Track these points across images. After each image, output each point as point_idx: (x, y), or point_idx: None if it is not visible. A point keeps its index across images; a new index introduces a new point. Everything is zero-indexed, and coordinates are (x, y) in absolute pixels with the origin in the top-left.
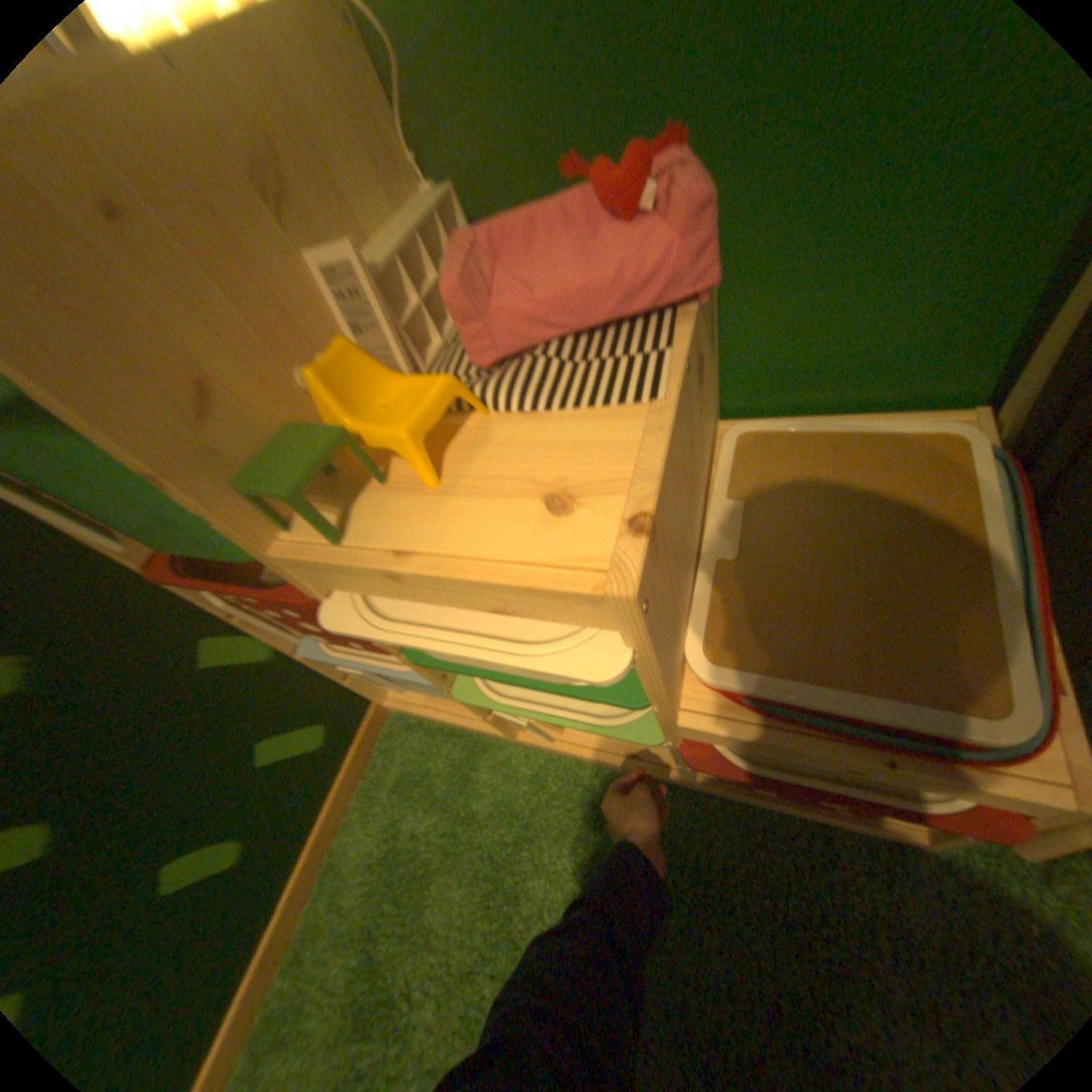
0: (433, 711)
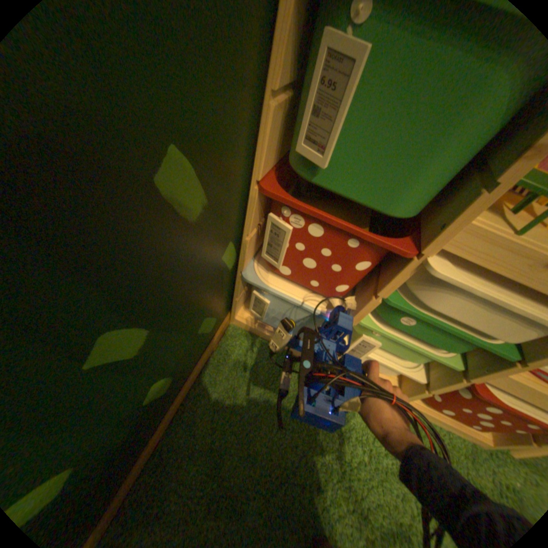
0: (266, 331)
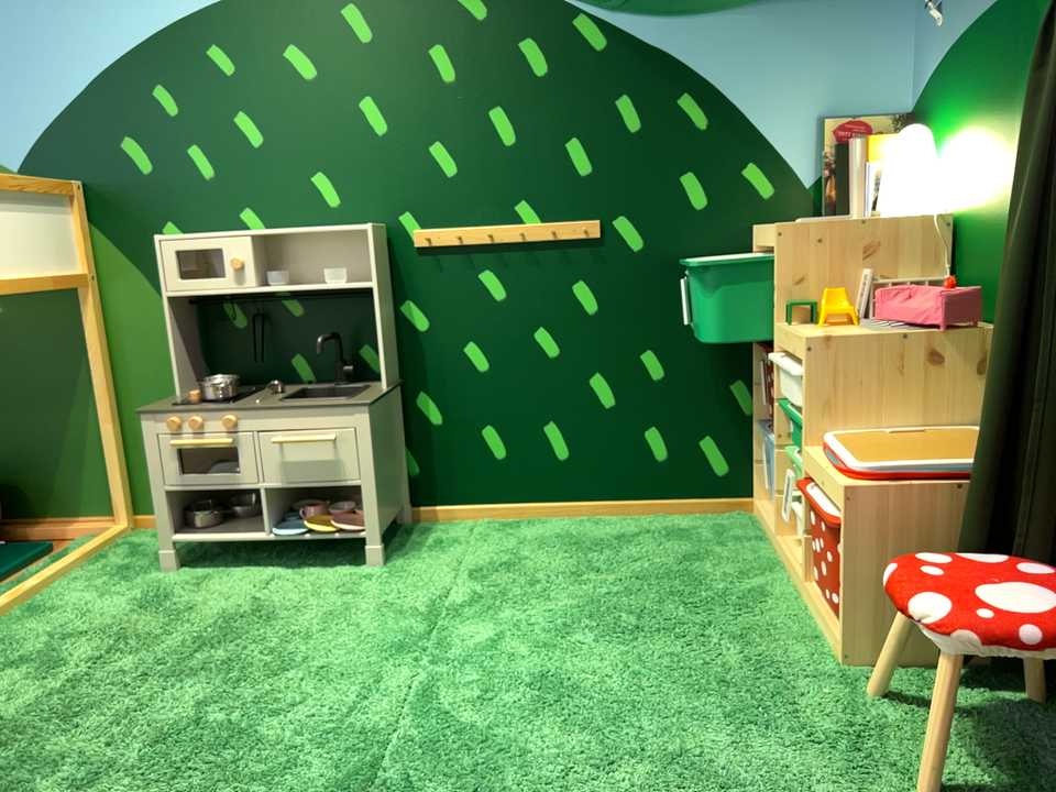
0: (764, 515)
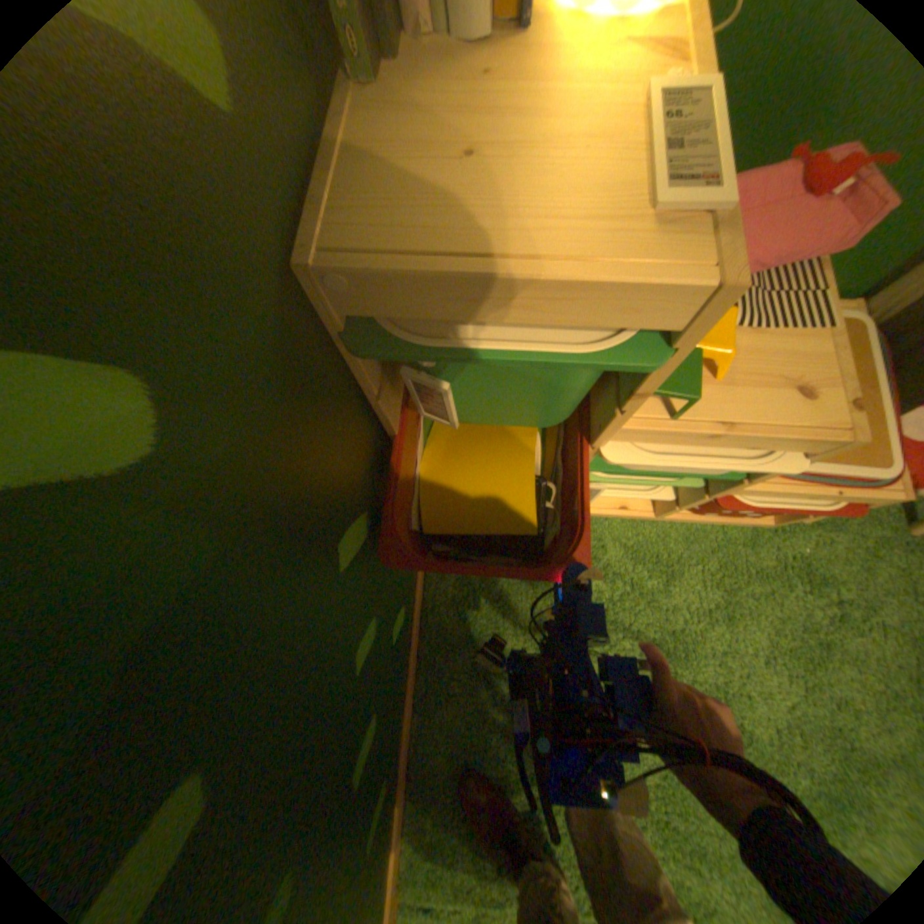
0: None
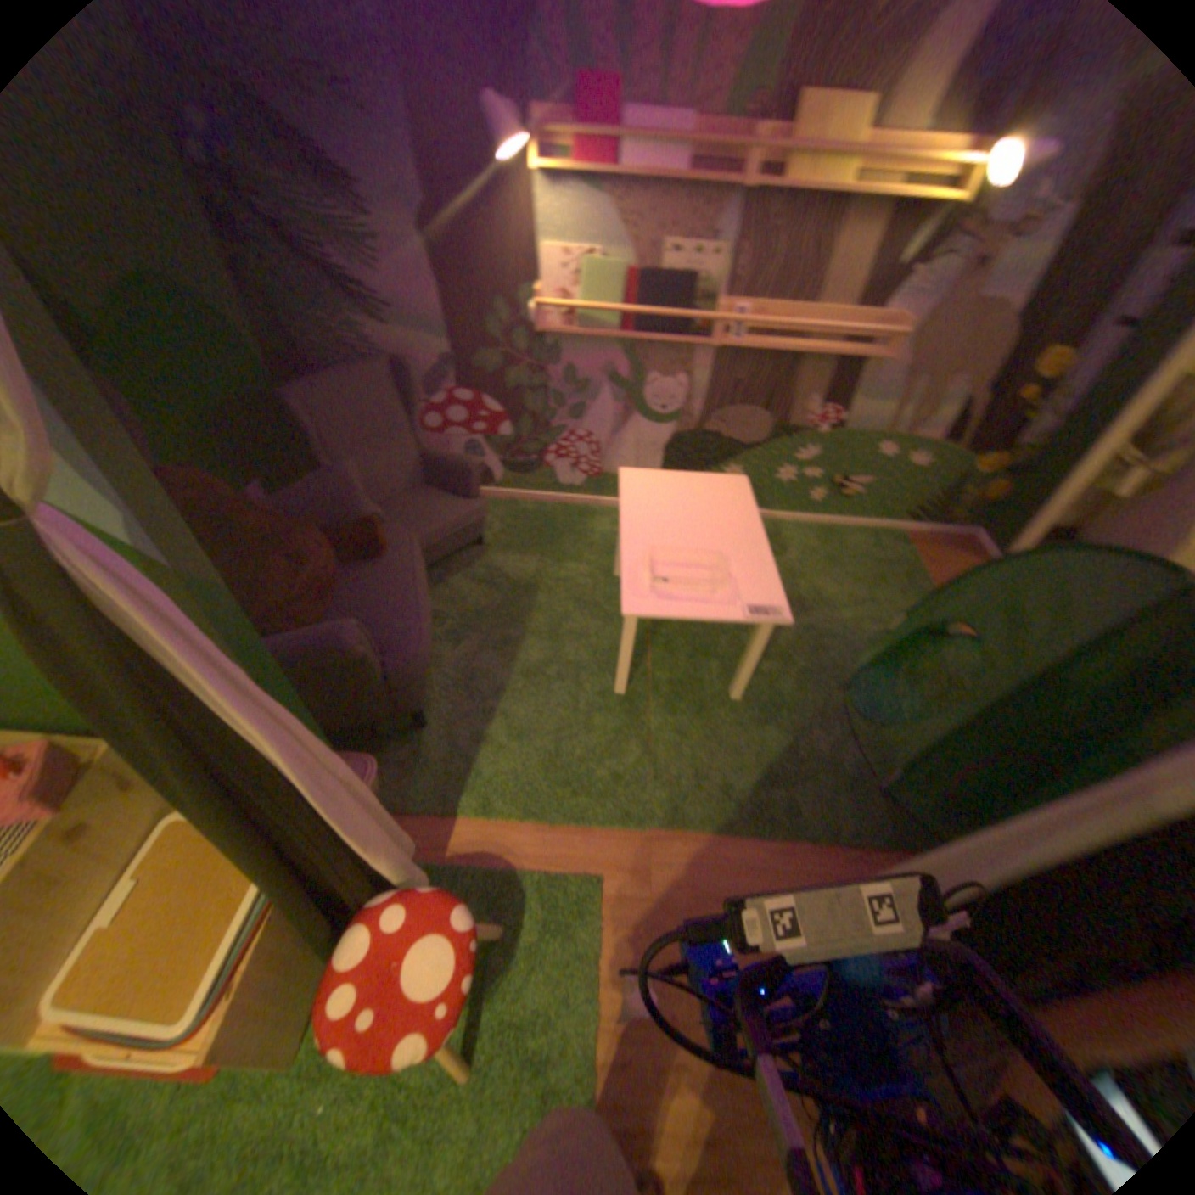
0: None
